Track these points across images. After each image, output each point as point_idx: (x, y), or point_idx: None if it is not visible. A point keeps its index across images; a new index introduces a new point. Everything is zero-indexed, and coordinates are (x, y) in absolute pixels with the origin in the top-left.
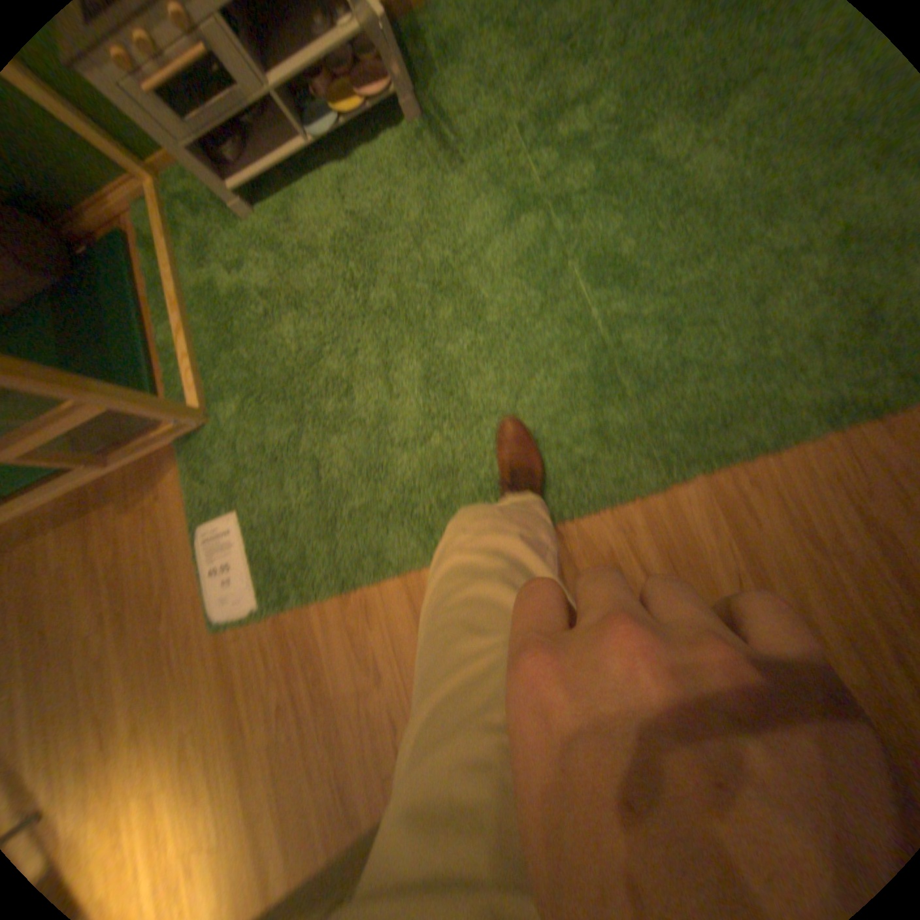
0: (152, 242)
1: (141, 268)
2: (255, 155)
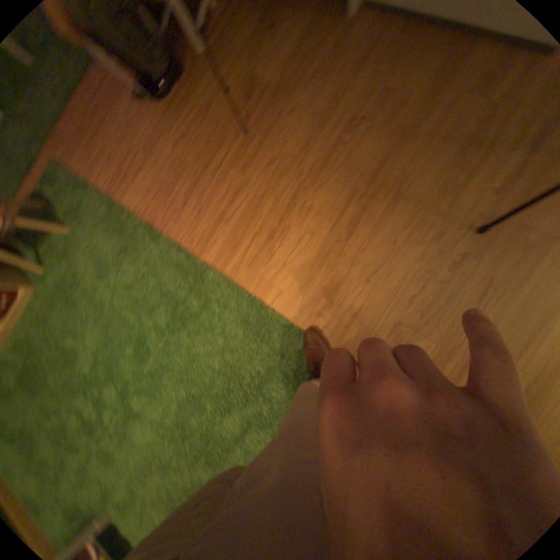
0: None
1: None
2: None
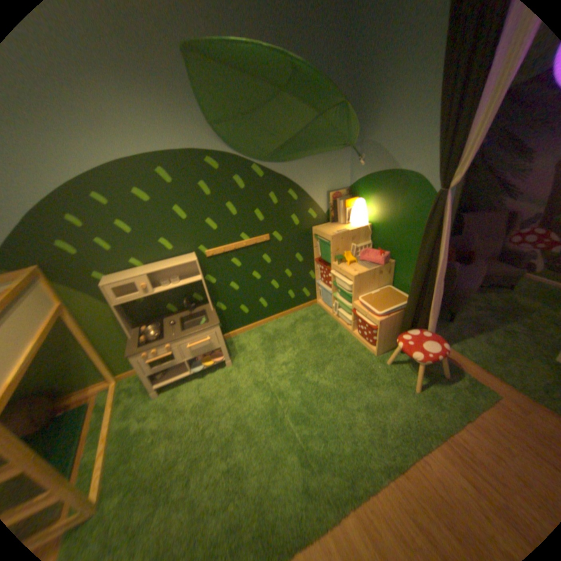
0: (102, 410)
1: (90, 422)
2: (168, 377)
